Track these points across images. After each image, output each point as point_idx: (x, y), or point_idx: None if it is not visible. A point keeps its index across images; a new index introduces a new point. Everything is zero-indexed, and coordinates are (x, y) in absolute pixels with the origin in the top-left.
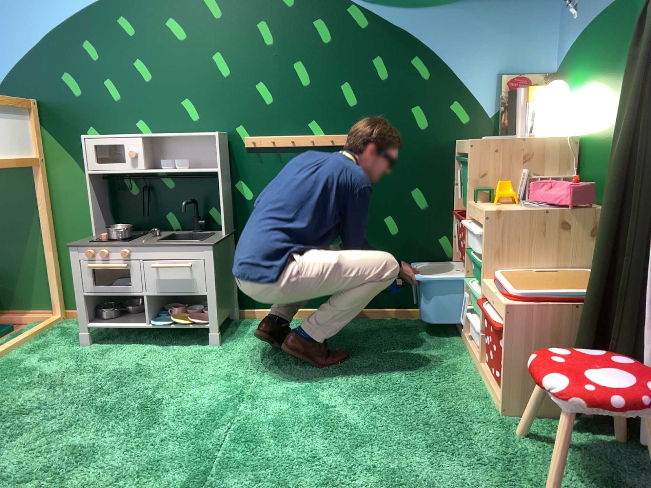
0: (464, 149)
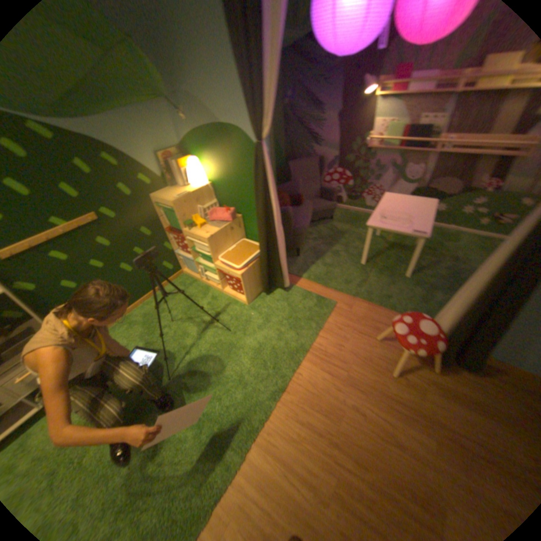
0: (165, 204)
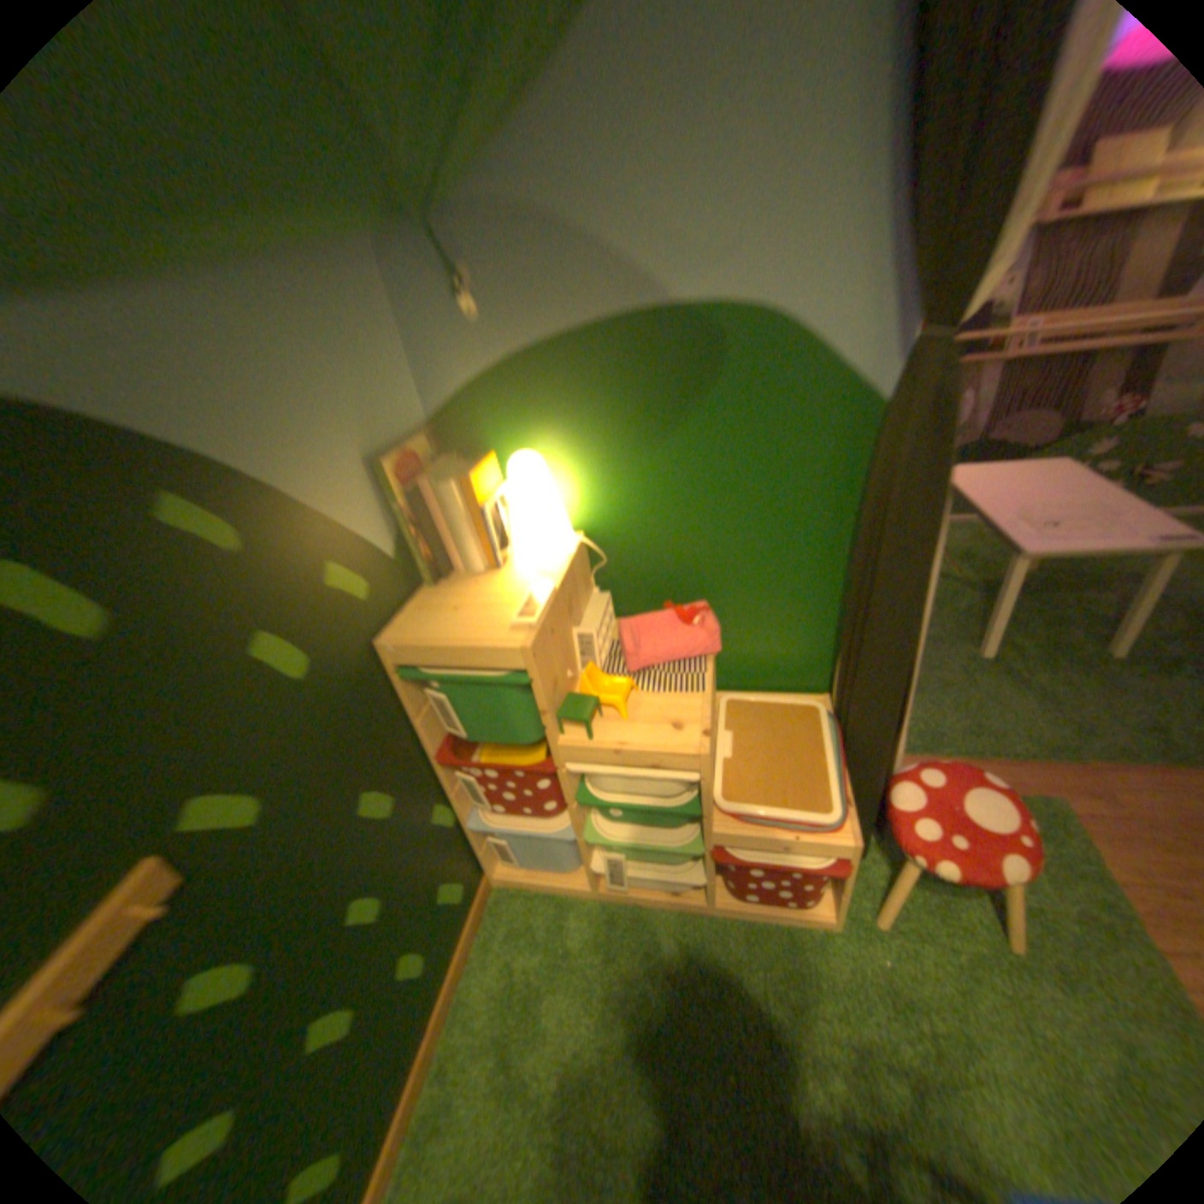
0: (476, 659)
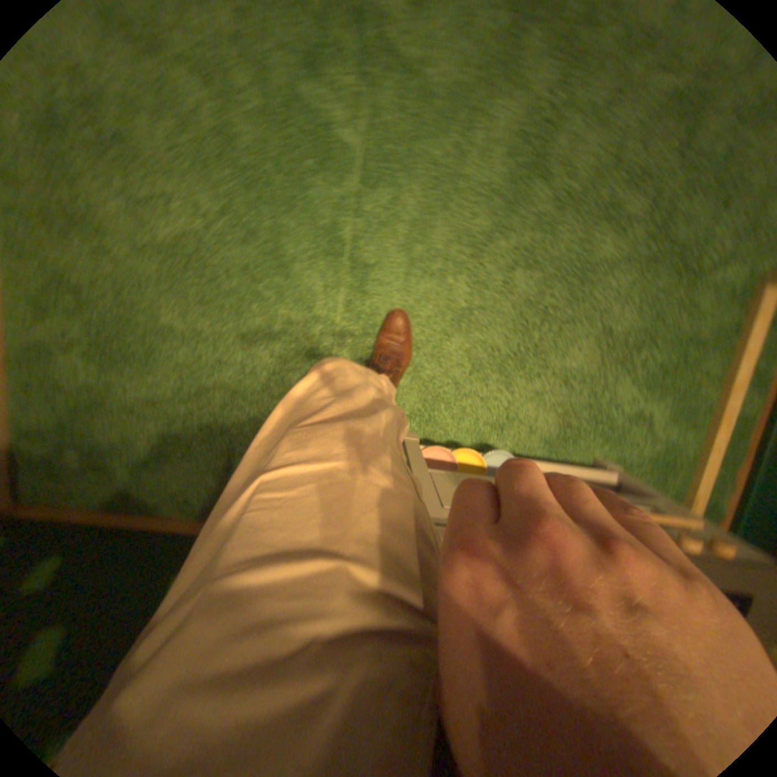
0: None
